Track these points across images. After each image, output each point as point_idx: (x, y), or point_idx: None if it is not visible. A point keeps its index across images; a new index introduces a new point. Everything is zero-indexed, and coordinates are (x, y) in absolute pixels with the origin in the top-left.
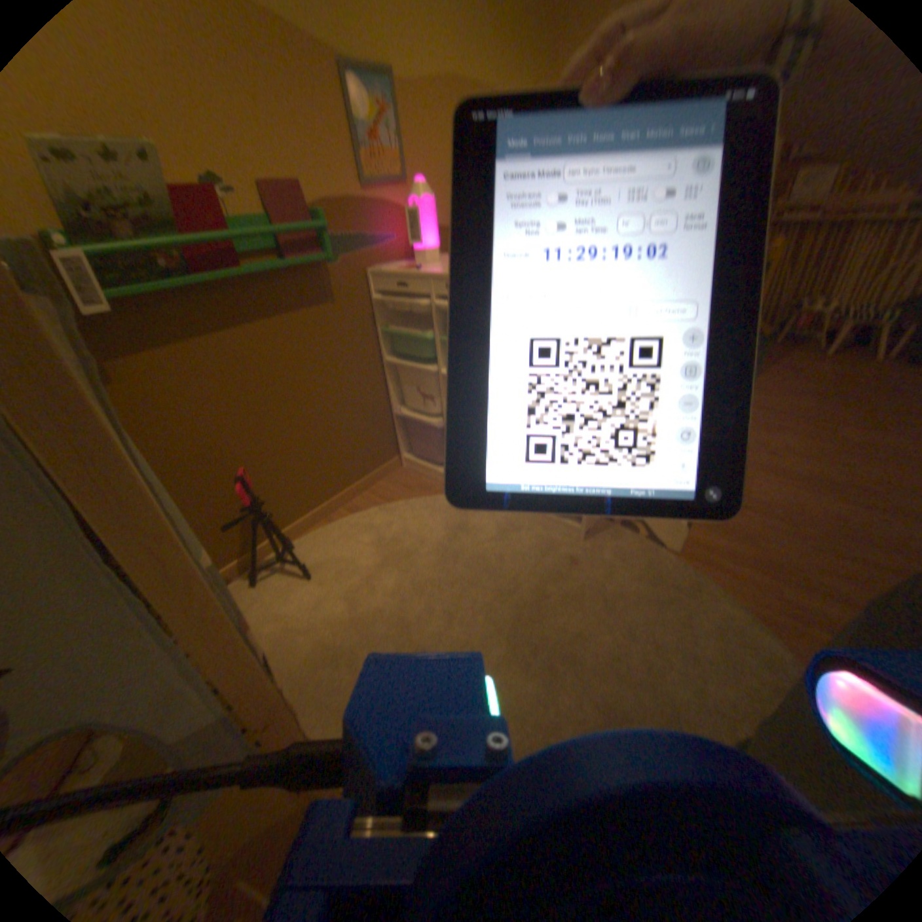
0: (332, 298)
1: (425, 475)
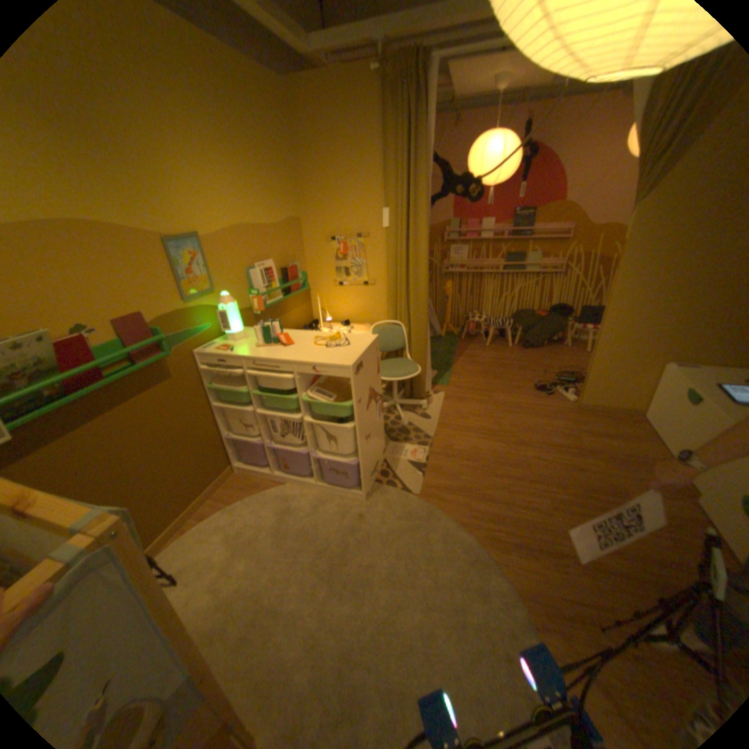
0: (170, 377)
1: (253, 478)
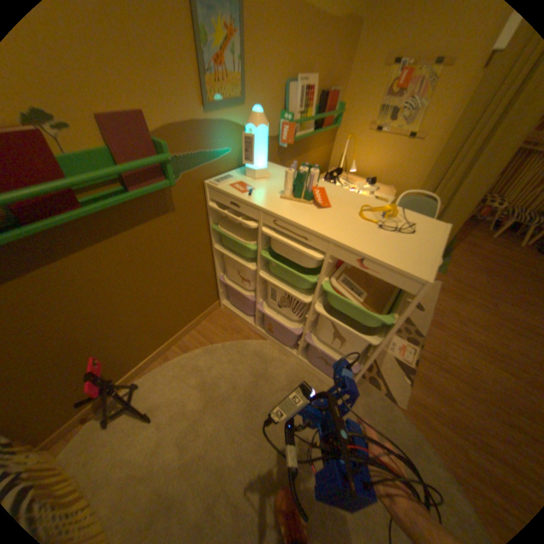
0: (174, 210)
1: (237, 320)
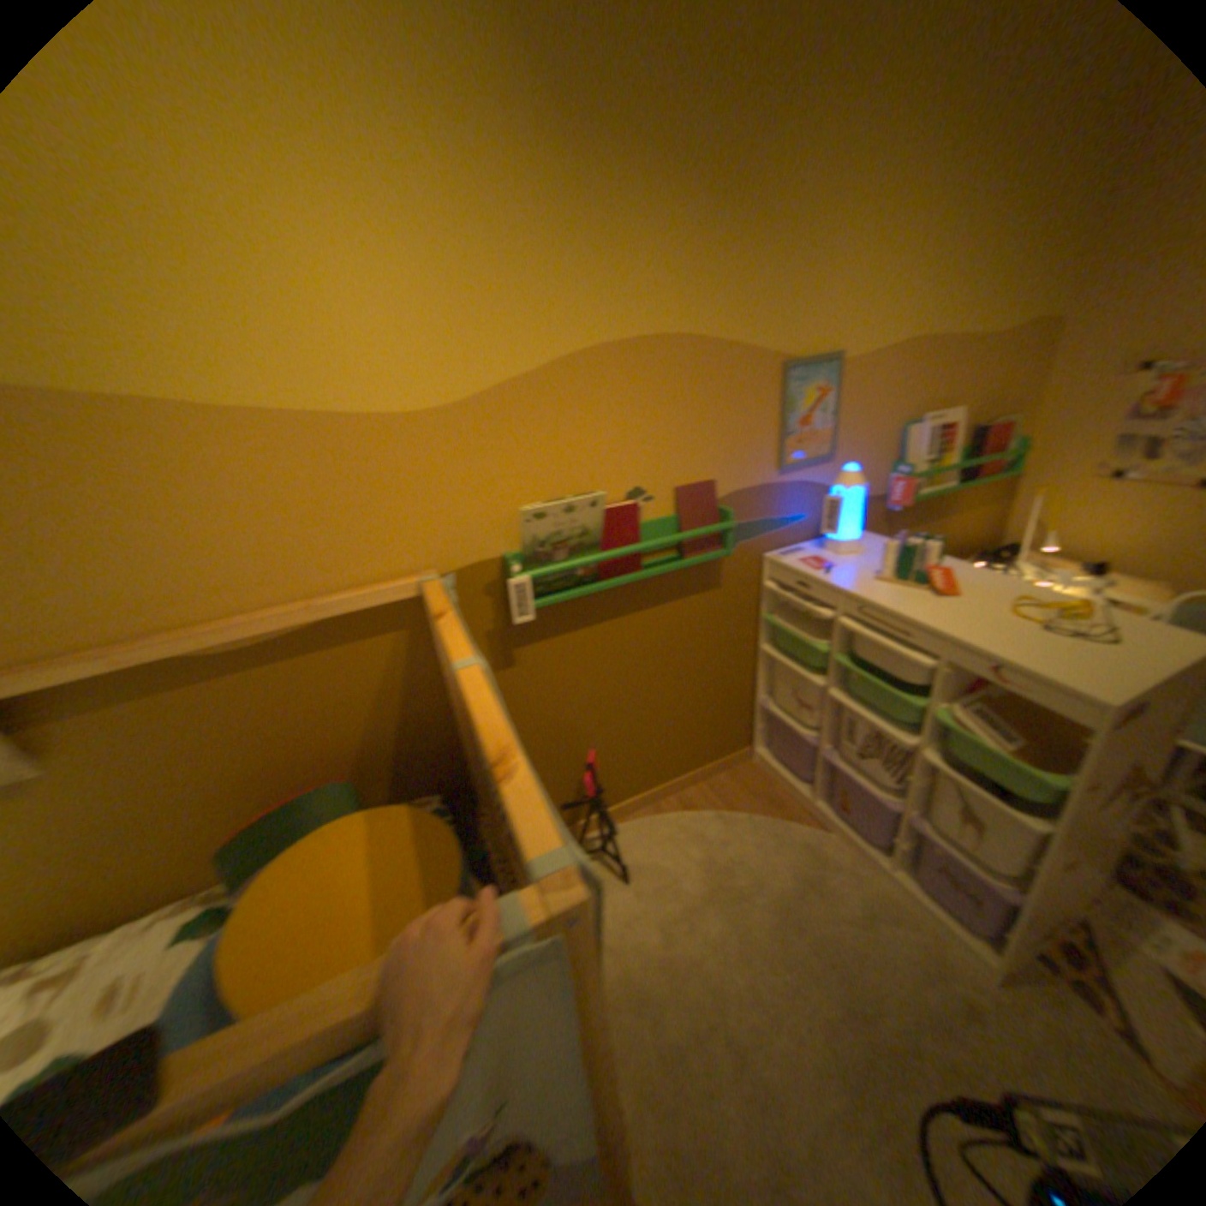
0: (718, 587)
1: (779, 788)
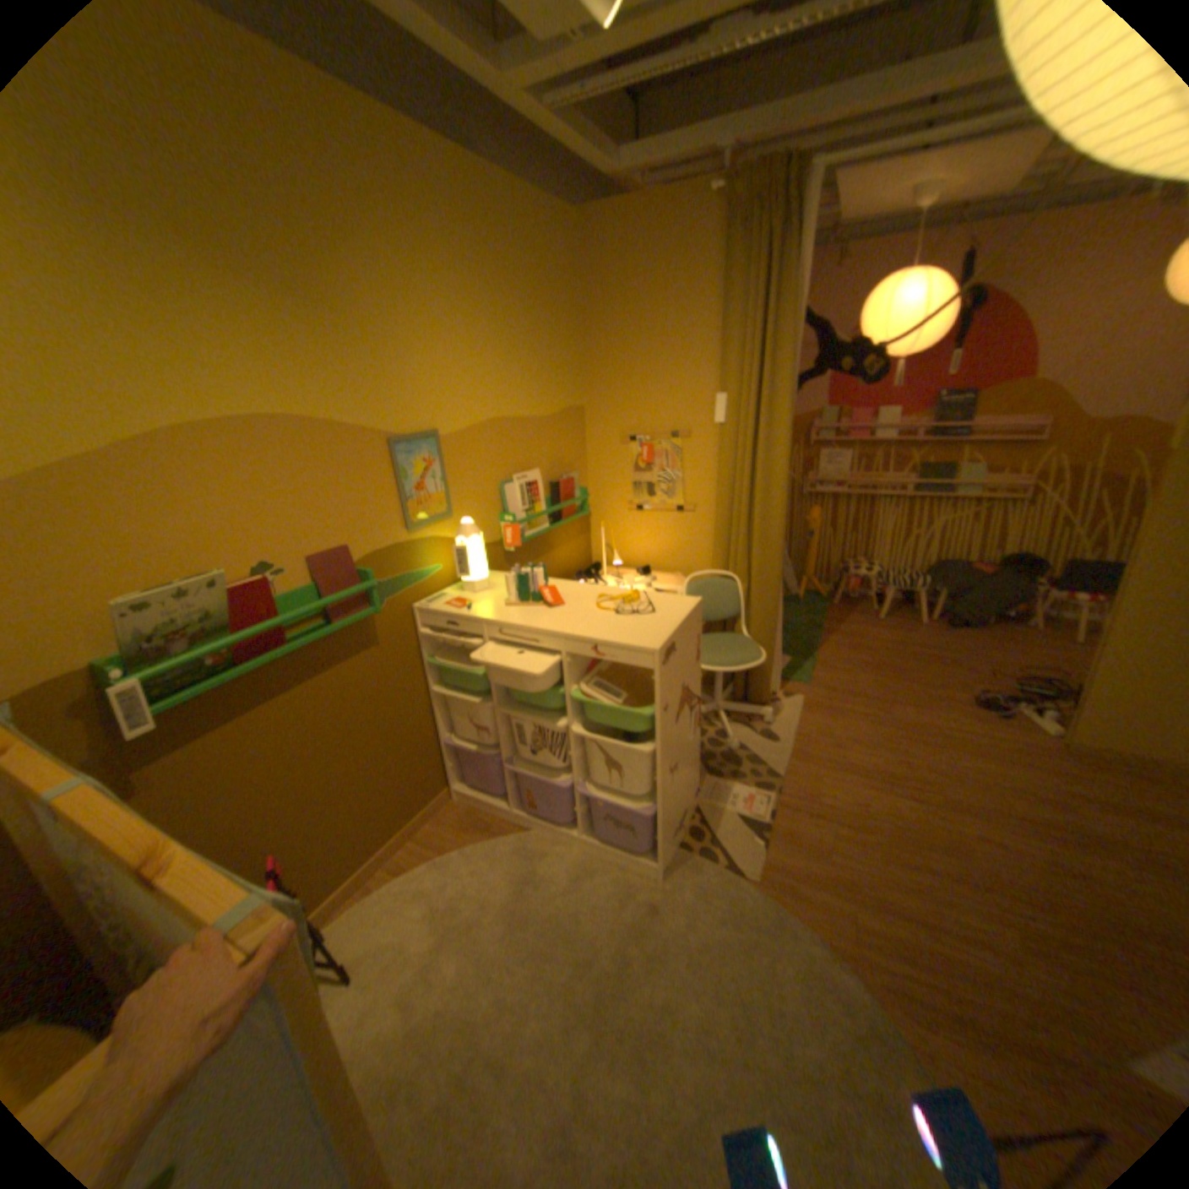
0: (376, 643)
1: (480, 813)
